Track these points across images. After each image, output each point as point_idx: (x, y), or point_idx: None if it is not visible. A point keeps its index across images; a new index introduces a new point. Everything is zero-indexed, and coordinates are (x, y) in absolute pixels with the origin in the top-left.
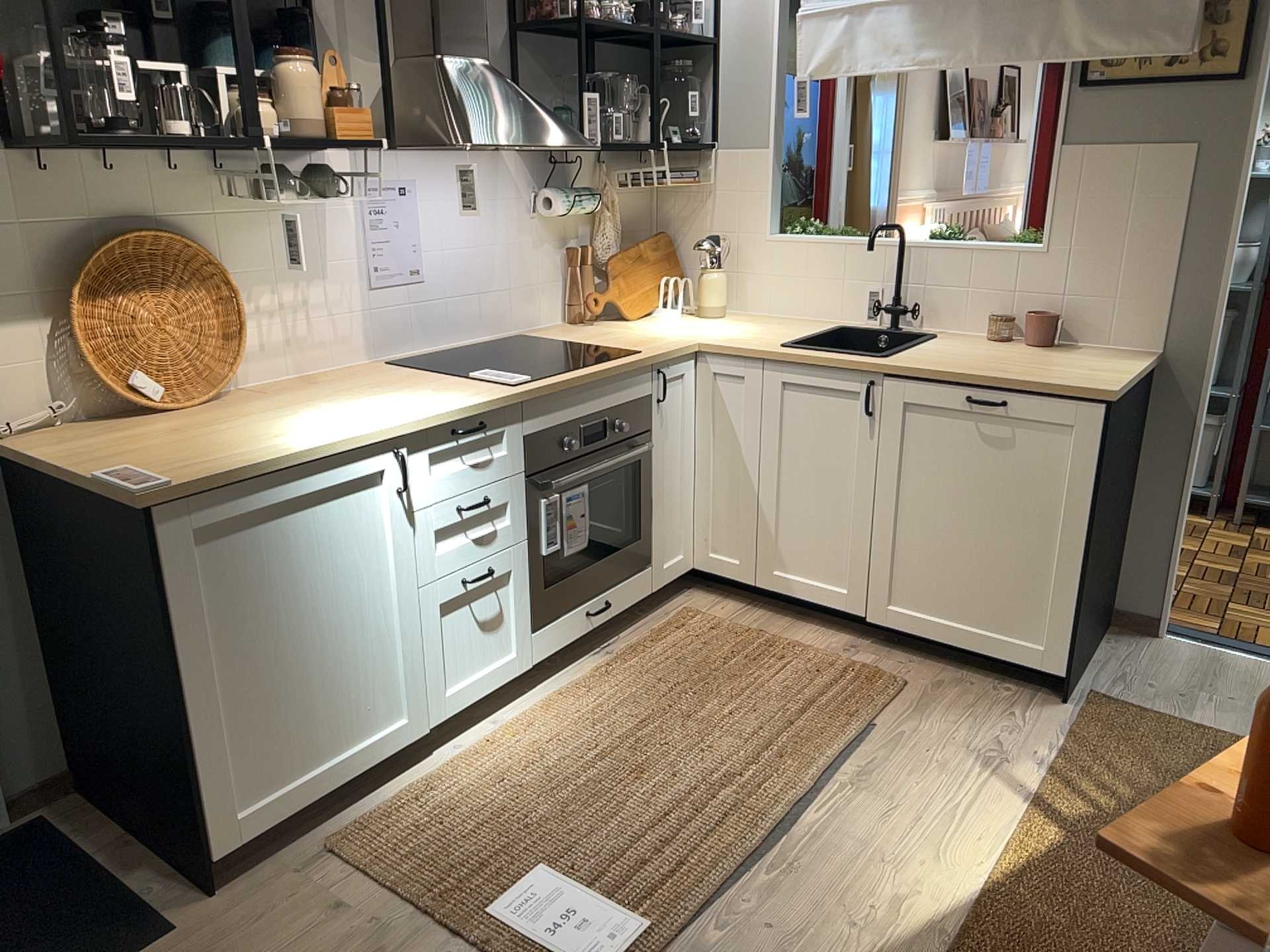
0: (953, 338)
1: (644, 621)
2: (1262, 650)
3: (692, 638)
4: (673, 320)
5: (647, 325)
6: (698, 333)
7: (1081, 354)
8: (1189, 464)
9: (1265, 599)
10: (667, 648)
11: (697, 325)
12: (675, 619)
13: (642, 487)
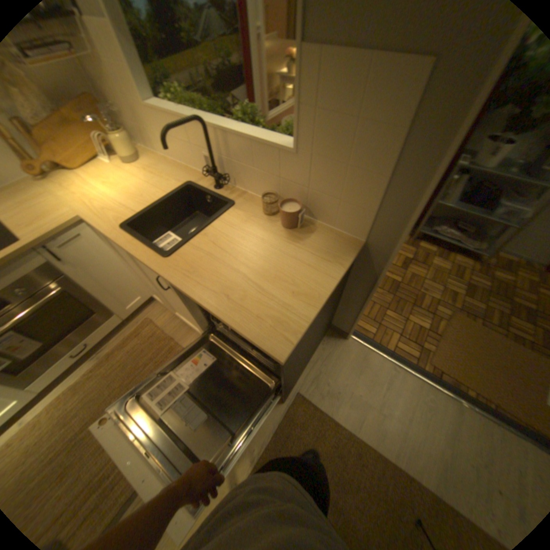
0: (242, 207)
1: (122, 329)
2: (386, 353)
3: (135, 346)
4: (100, 167)
5: (74, 179)
6: (89, 197)
7: (305, 246)
8: (368, 296)
9: (402, 307)
10: (120, 355)
11: (104, 178)
12: (136, 327)
13: (76, 298)
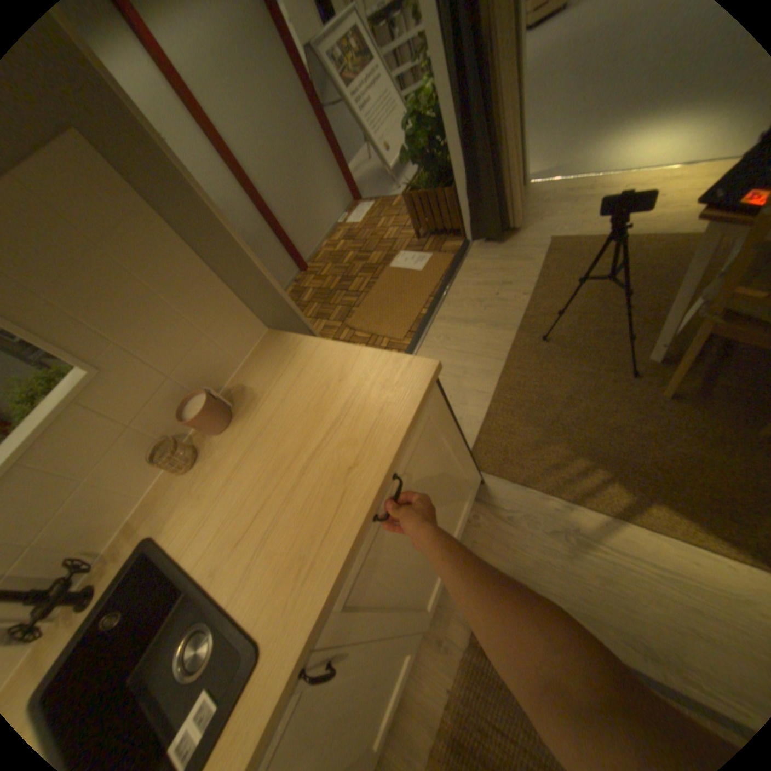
0: (159, 519)
1: None
2: None
3: None
4: None
5: None
6: None
7: (265, 390)
8: None
9: None
10: None
11: None
12: None
13: None
